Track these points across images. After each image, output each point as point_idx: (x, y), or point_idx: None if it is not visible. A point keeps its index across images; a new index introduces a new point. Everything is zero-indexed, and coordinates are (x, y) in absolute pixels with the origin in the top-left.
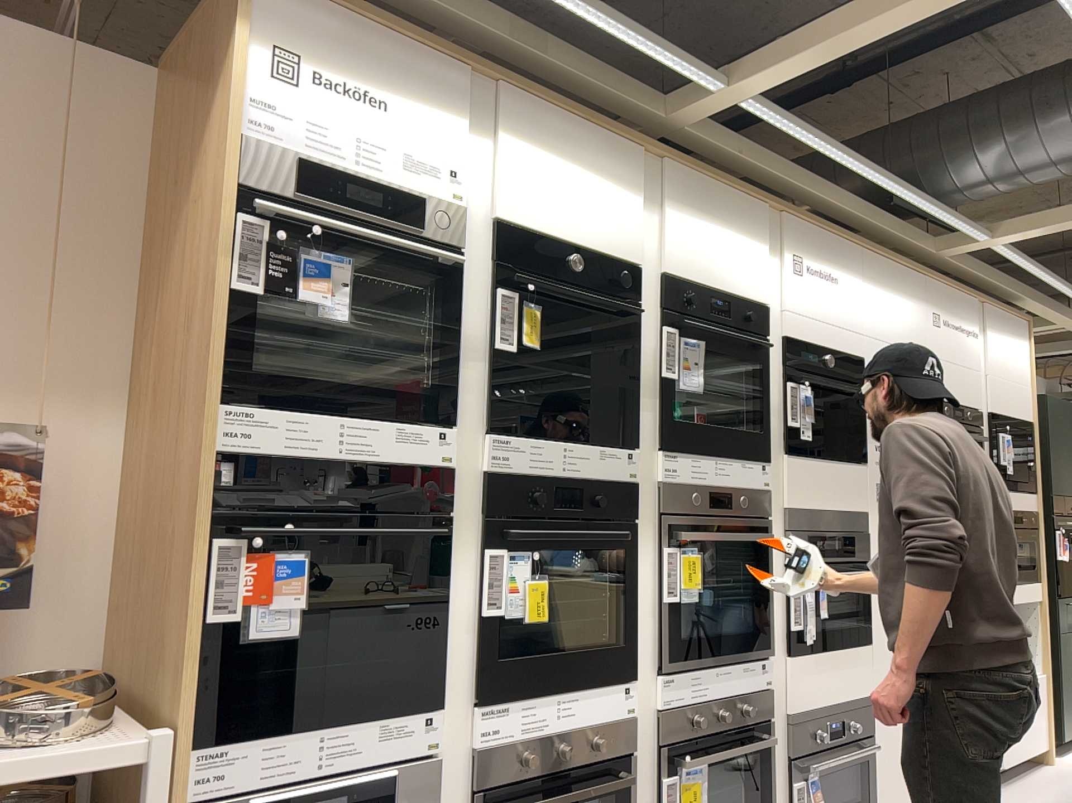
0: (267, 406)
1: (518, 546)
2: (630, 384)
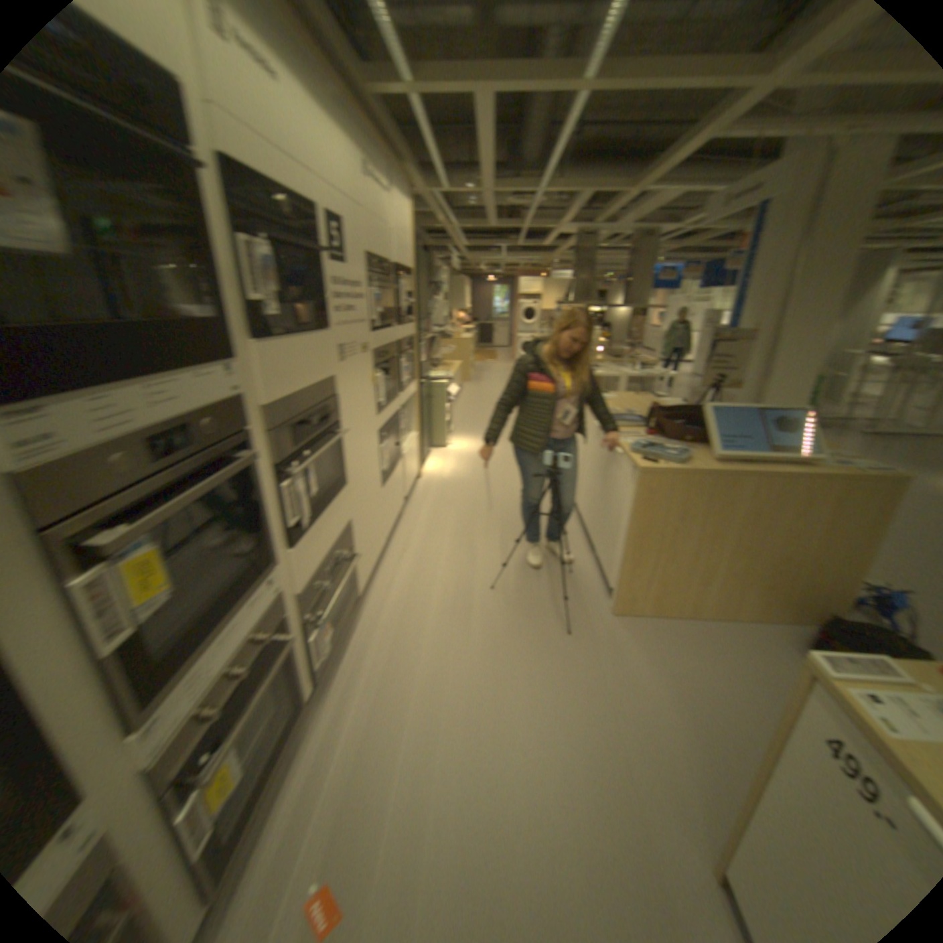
0: None
1: None
2: None
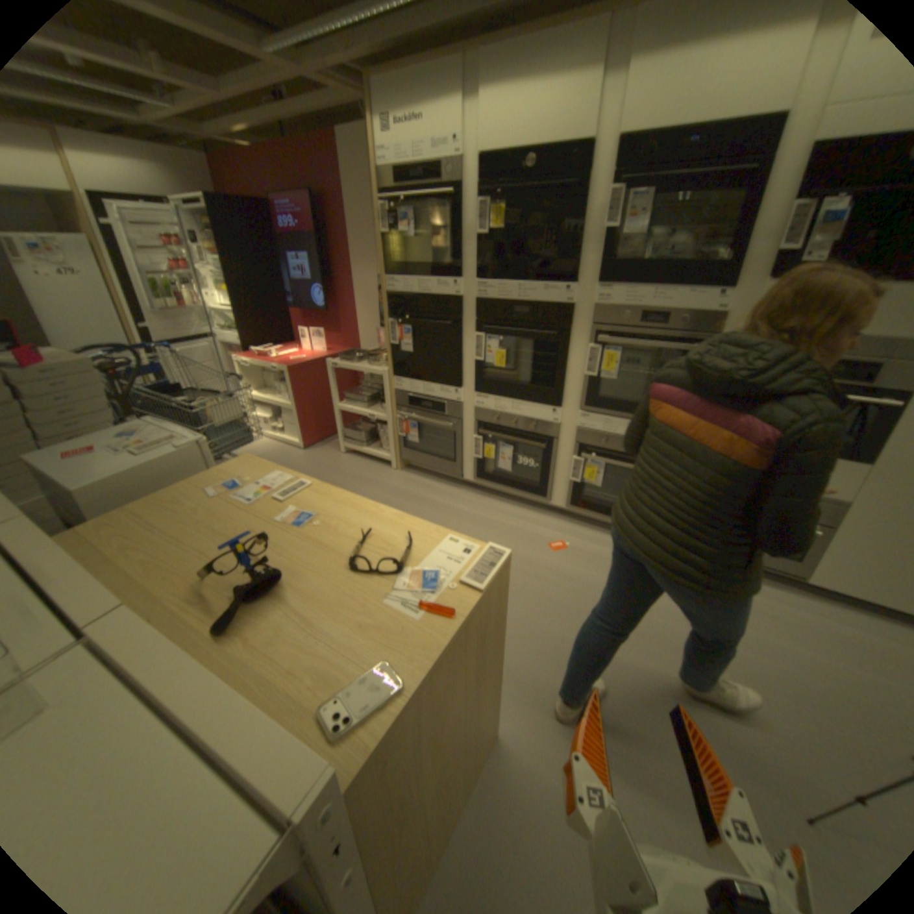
0: (391, 277)
1: (495, 337)
2: (578, 238)
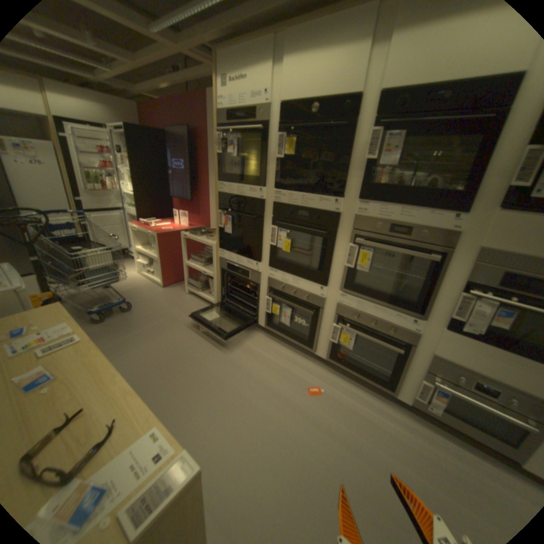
0: (222, 182)
1: (285, 230)
2: (347, 165)
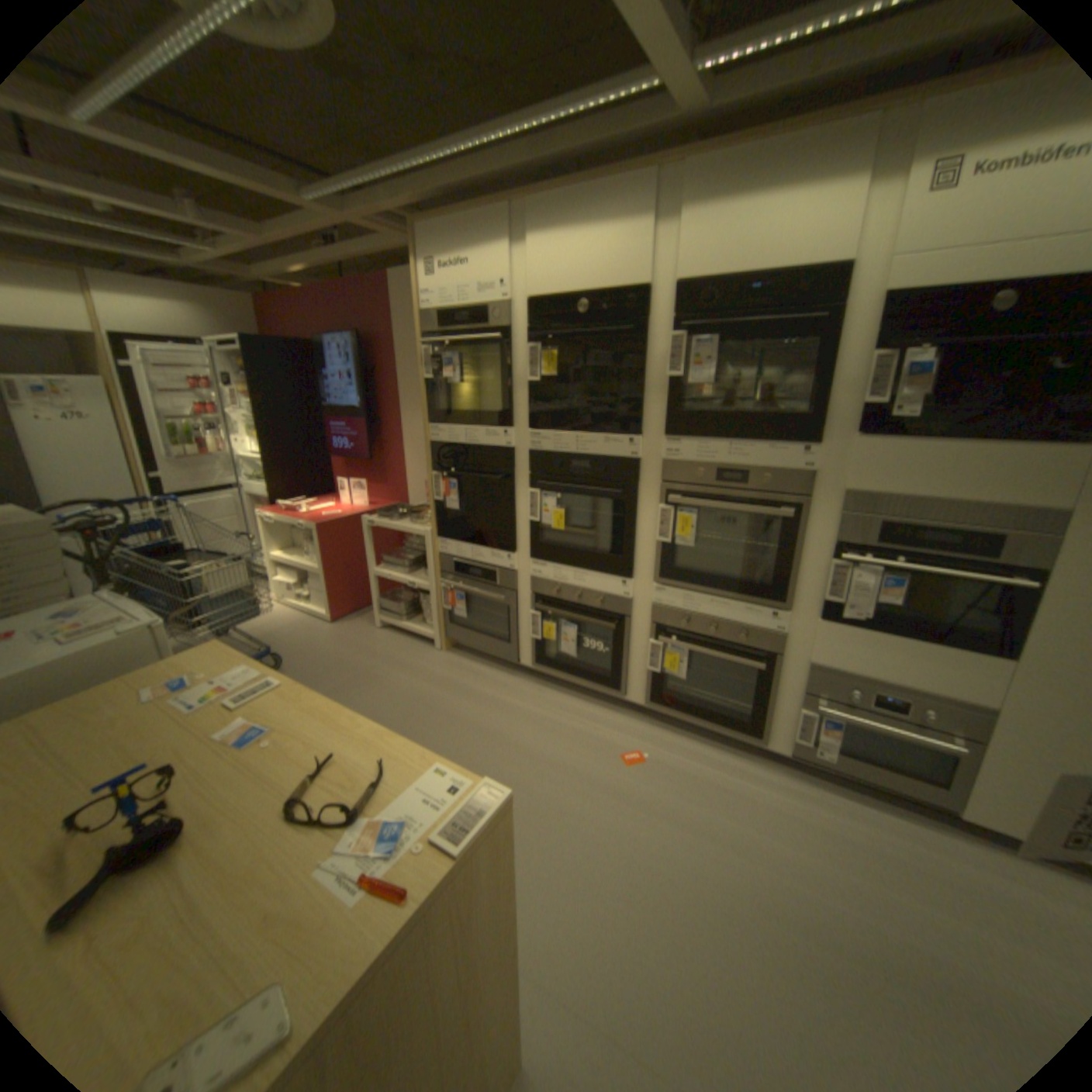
0: (436, 426)
1: (553, 494)
2: (641, 387)
